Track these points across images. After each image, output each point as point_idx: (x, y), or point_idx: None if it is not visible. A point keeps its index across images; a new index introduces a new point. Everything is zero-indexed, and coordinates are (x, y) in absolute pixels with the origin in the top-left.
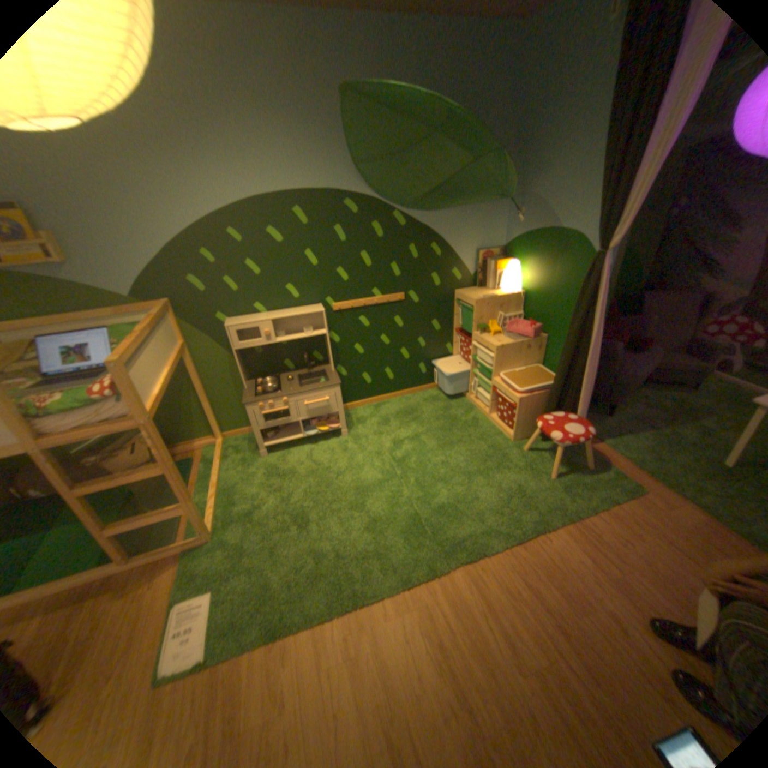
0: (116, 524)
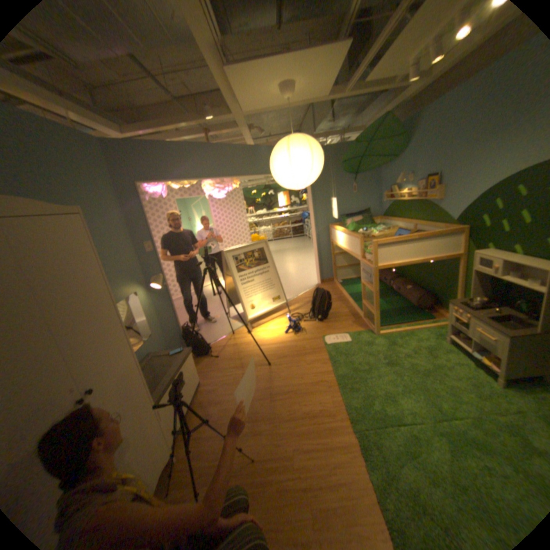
0: (367, 301)
